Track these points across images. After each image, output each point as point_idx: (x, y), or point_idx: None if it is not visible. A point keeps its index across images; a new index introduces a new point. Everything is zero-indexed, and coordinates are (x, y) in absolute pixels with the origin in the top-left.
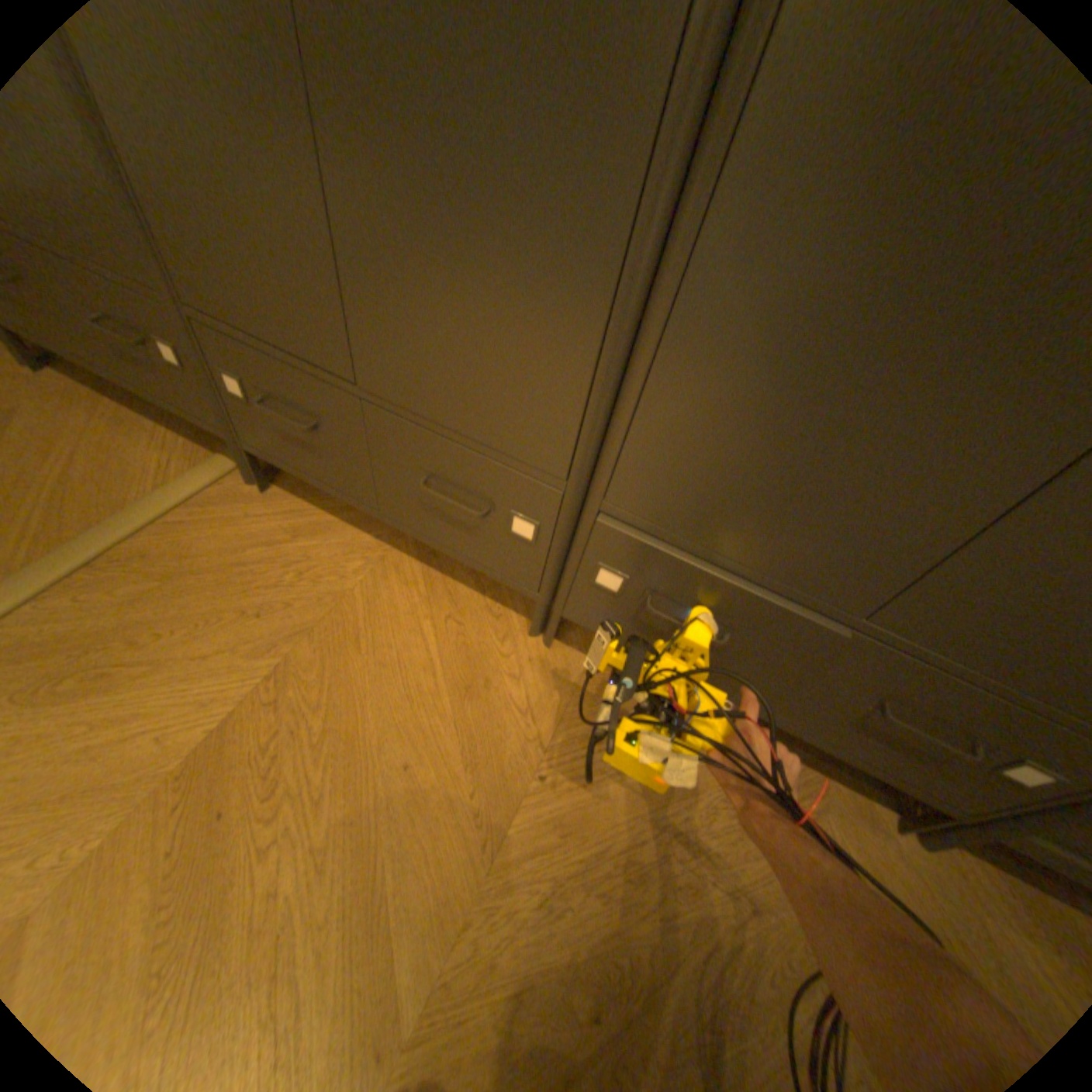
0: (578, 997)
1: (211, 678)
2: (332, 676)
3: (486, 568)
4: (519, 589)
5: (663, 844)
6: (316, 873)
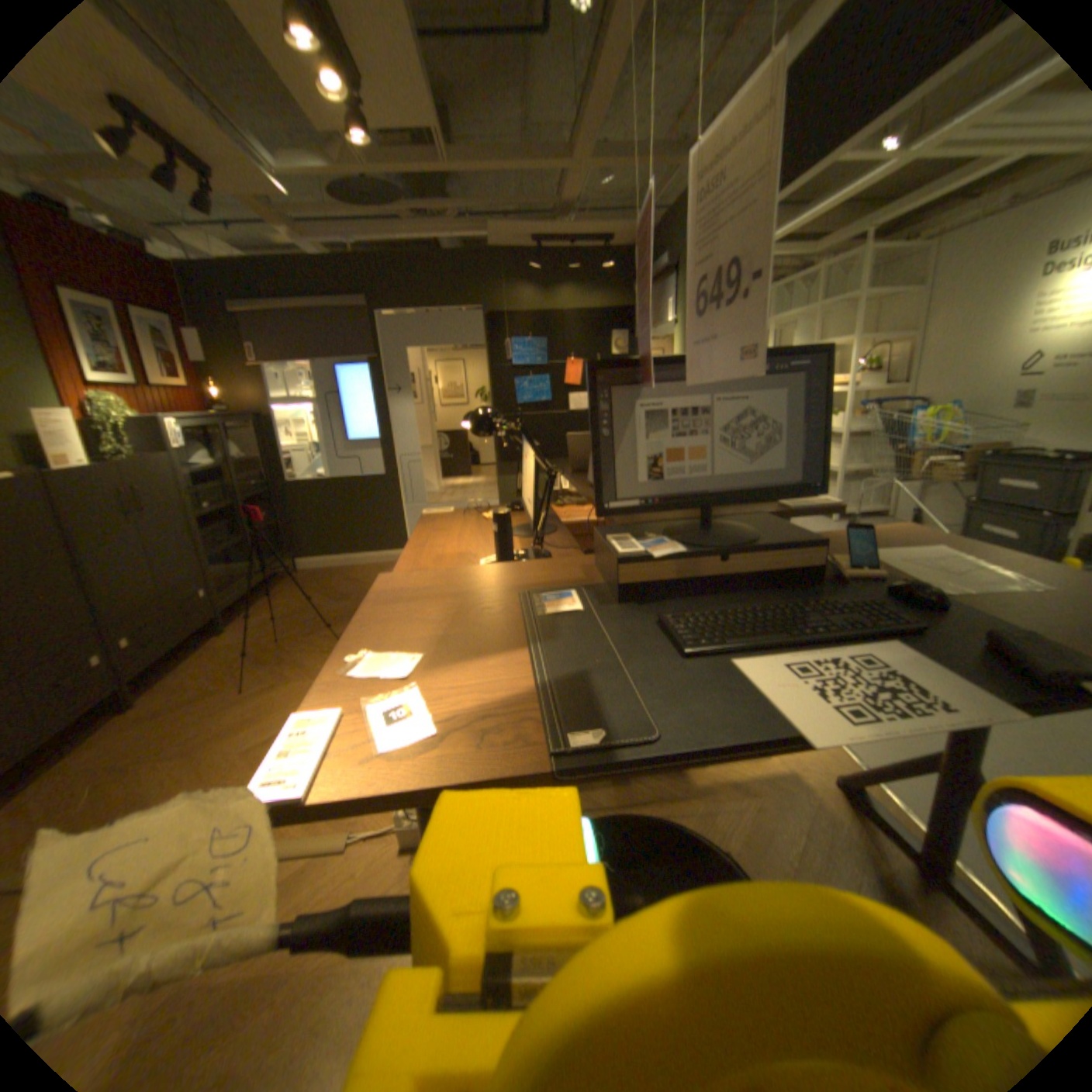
0: (260, 664)
1: (140, 772)
2: (144, 744)
3: (97, 694)
4: (110, 688)
5: (221, 663)
6: (228, 710)
